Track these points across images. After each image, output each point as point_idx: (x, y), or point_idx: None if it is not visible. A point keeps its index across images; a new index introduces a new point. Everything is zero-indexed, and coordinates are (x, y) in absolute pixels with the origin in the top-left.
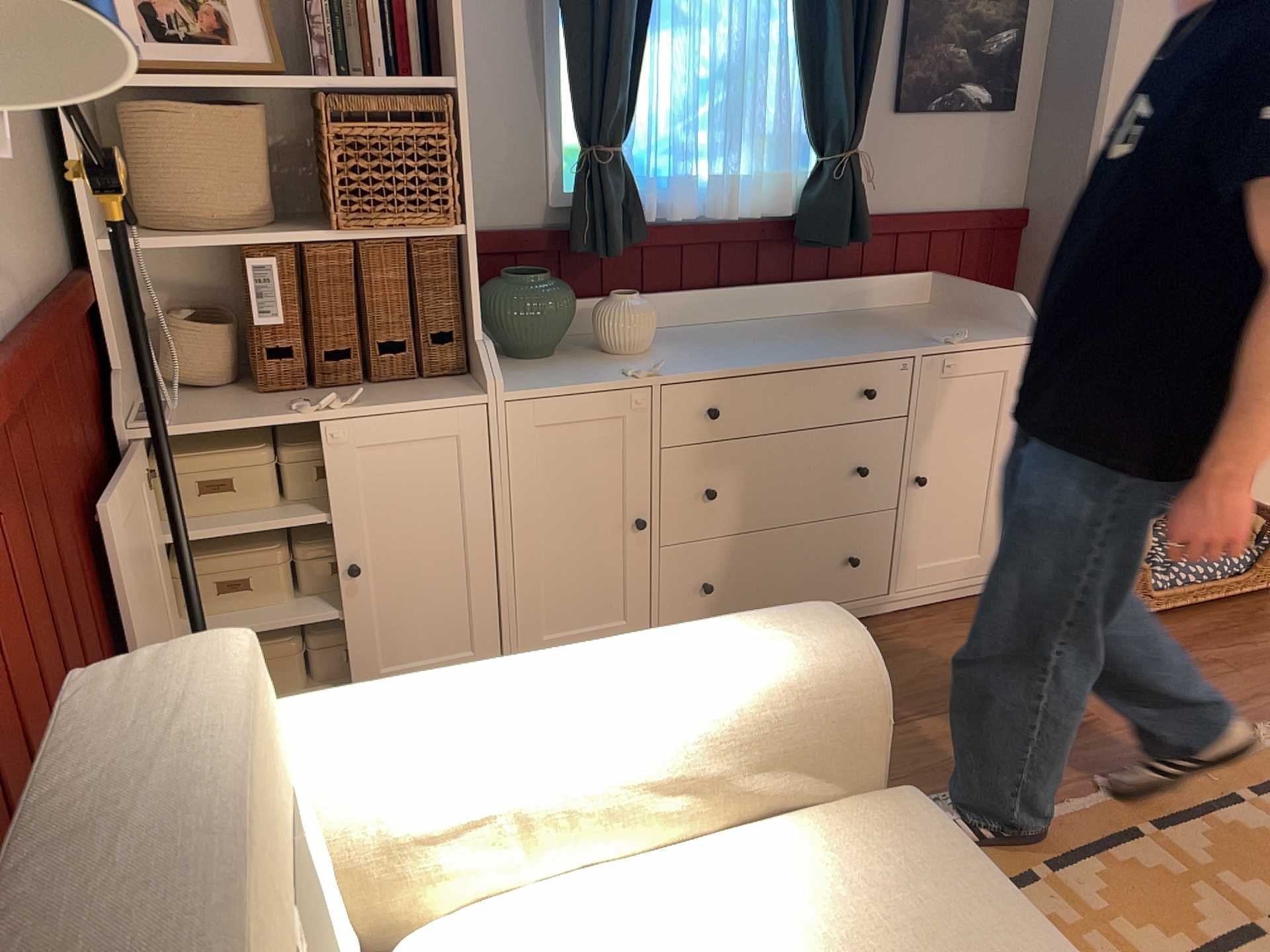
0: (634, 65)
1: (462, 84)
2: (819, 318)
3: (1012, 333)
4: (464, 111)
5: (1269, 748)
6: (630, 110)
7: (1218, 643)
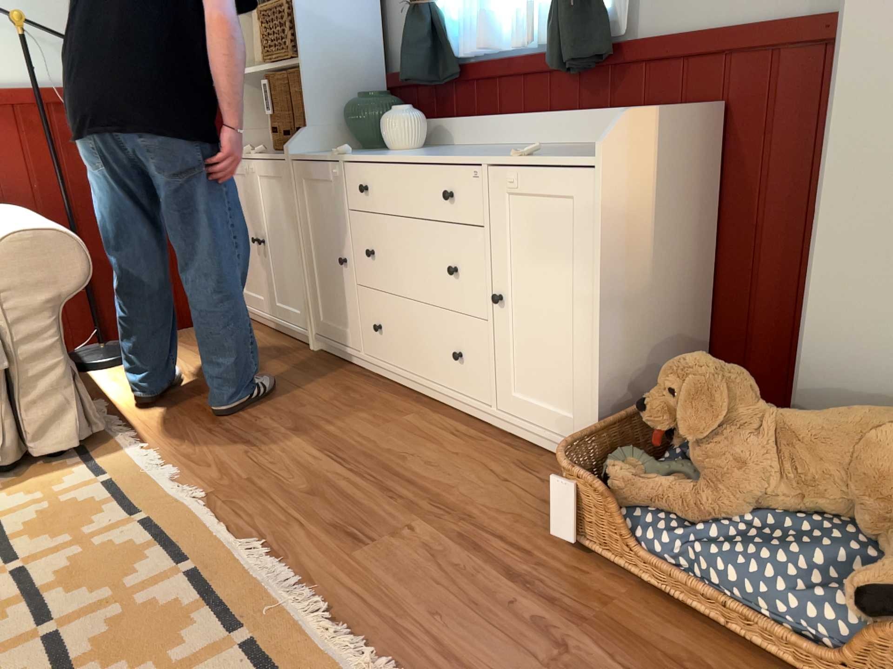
0: None
1: None
2: (568, 146)
3: (596, 155)
4: None
5: (342, 668)
6: None
7: (625, 654)
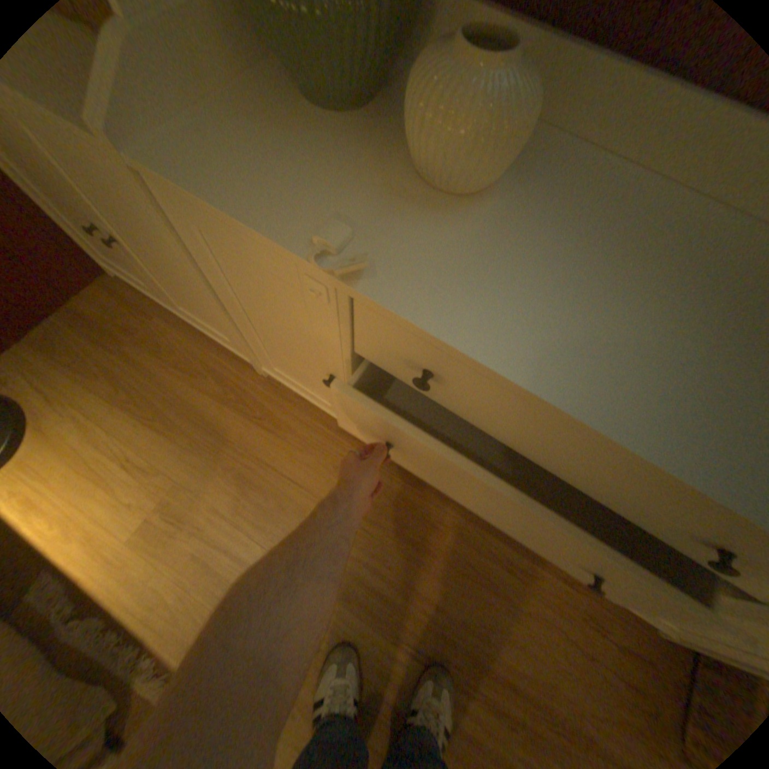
0: None
1: None
2: None
3: None
4: None
5: None
6: None
7: None
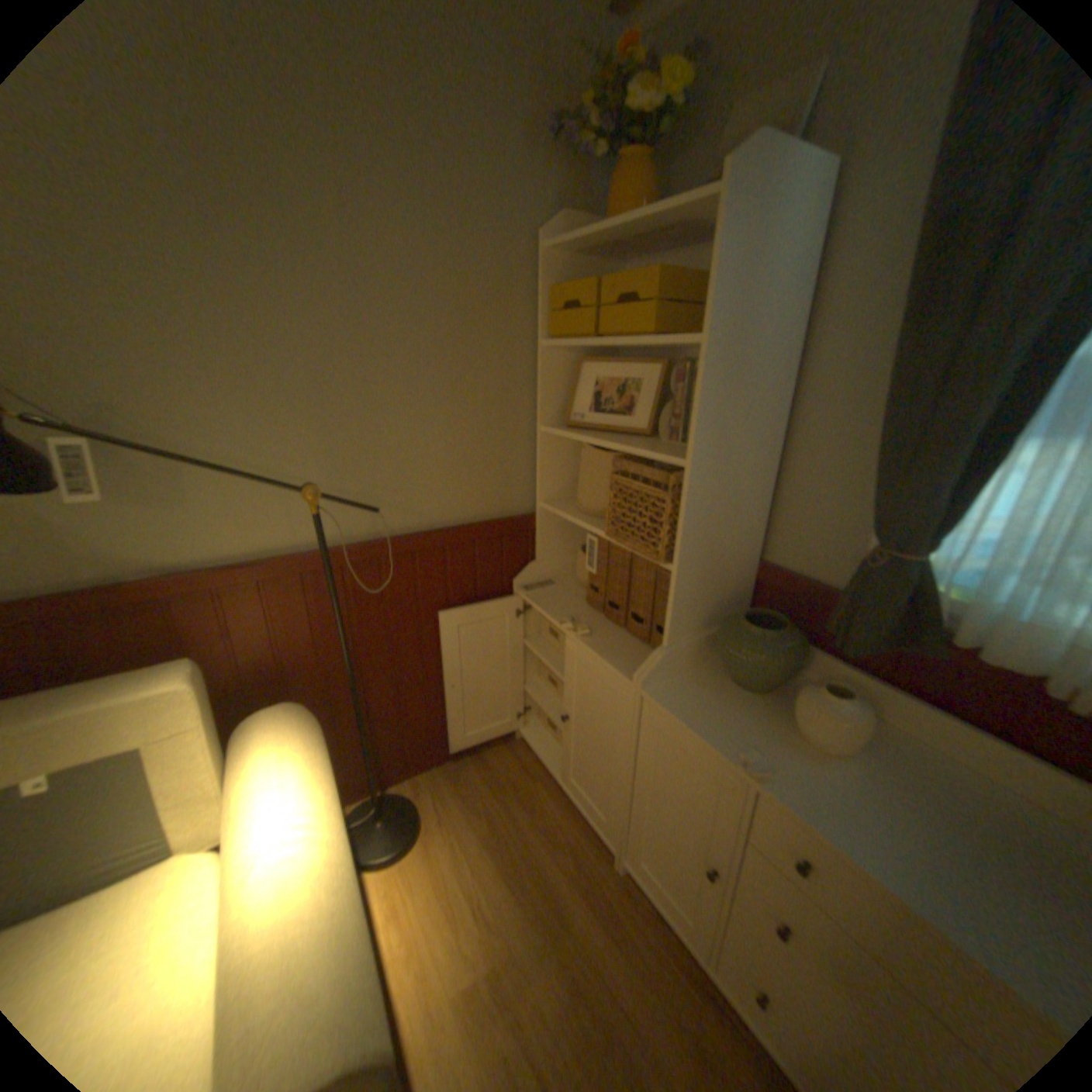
0: (976, 473)
1: (693, 465)
2: None
3: None
4: (690, 485)
5: None
6: (953, 521)
7: None
